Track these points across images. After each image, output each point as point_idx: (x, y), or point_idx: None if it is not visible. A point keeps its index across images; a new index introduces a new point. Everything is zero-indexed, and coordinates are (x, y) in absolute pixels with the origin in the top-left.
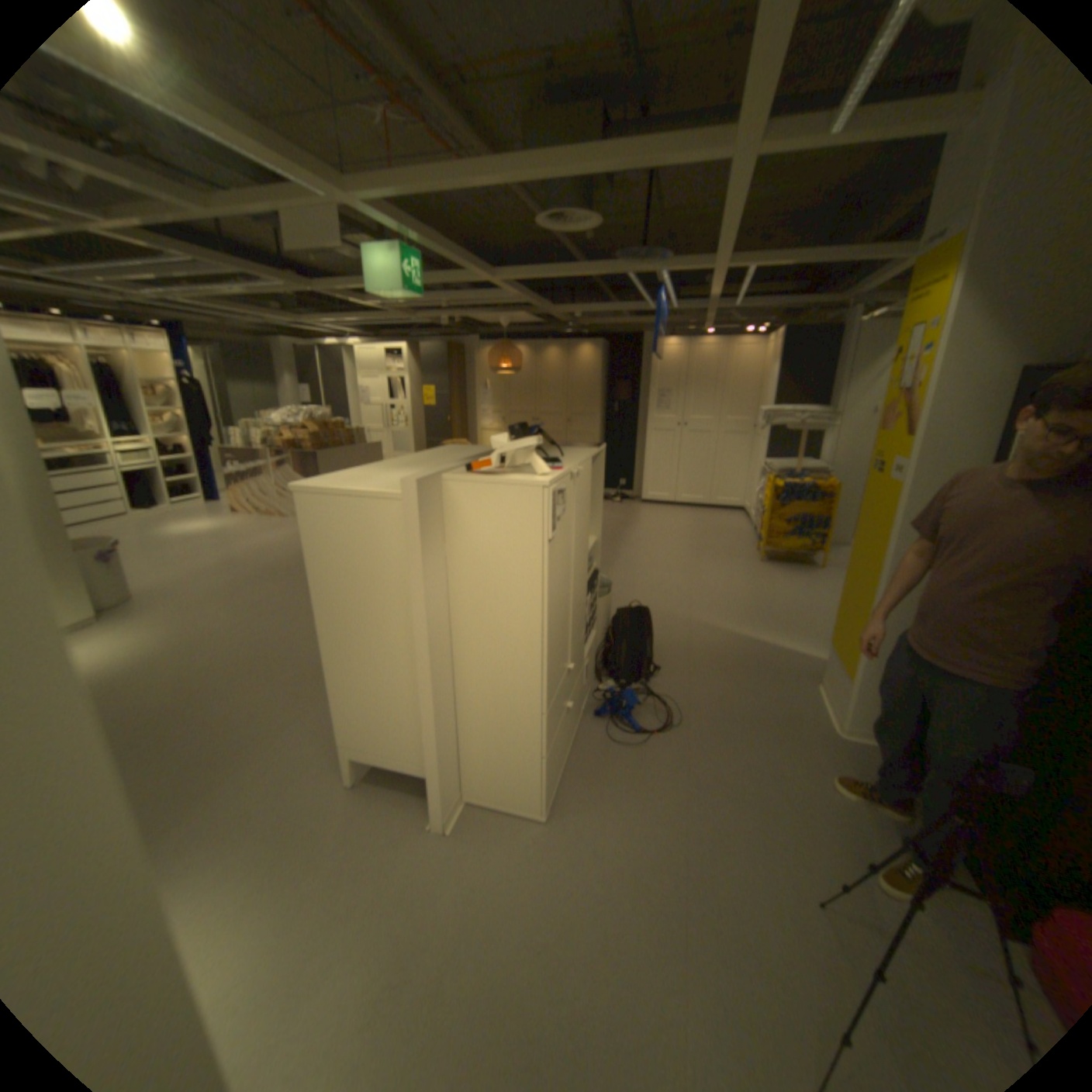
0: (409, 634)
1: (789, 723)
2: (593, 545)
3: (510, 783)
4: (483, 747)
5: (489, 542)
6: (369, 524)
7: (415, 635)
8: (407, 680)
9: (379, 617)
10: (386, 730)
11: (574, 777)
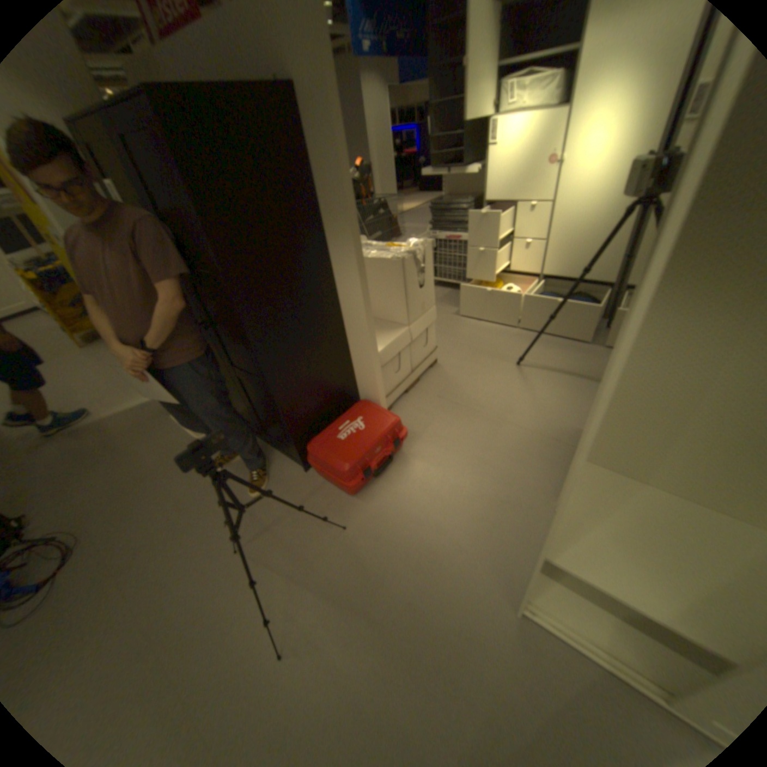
0: None
1: (162, 458)
2: None
3: None
4: None
5: None
6: None
7: None
8: None
9: None
10: None
11: None
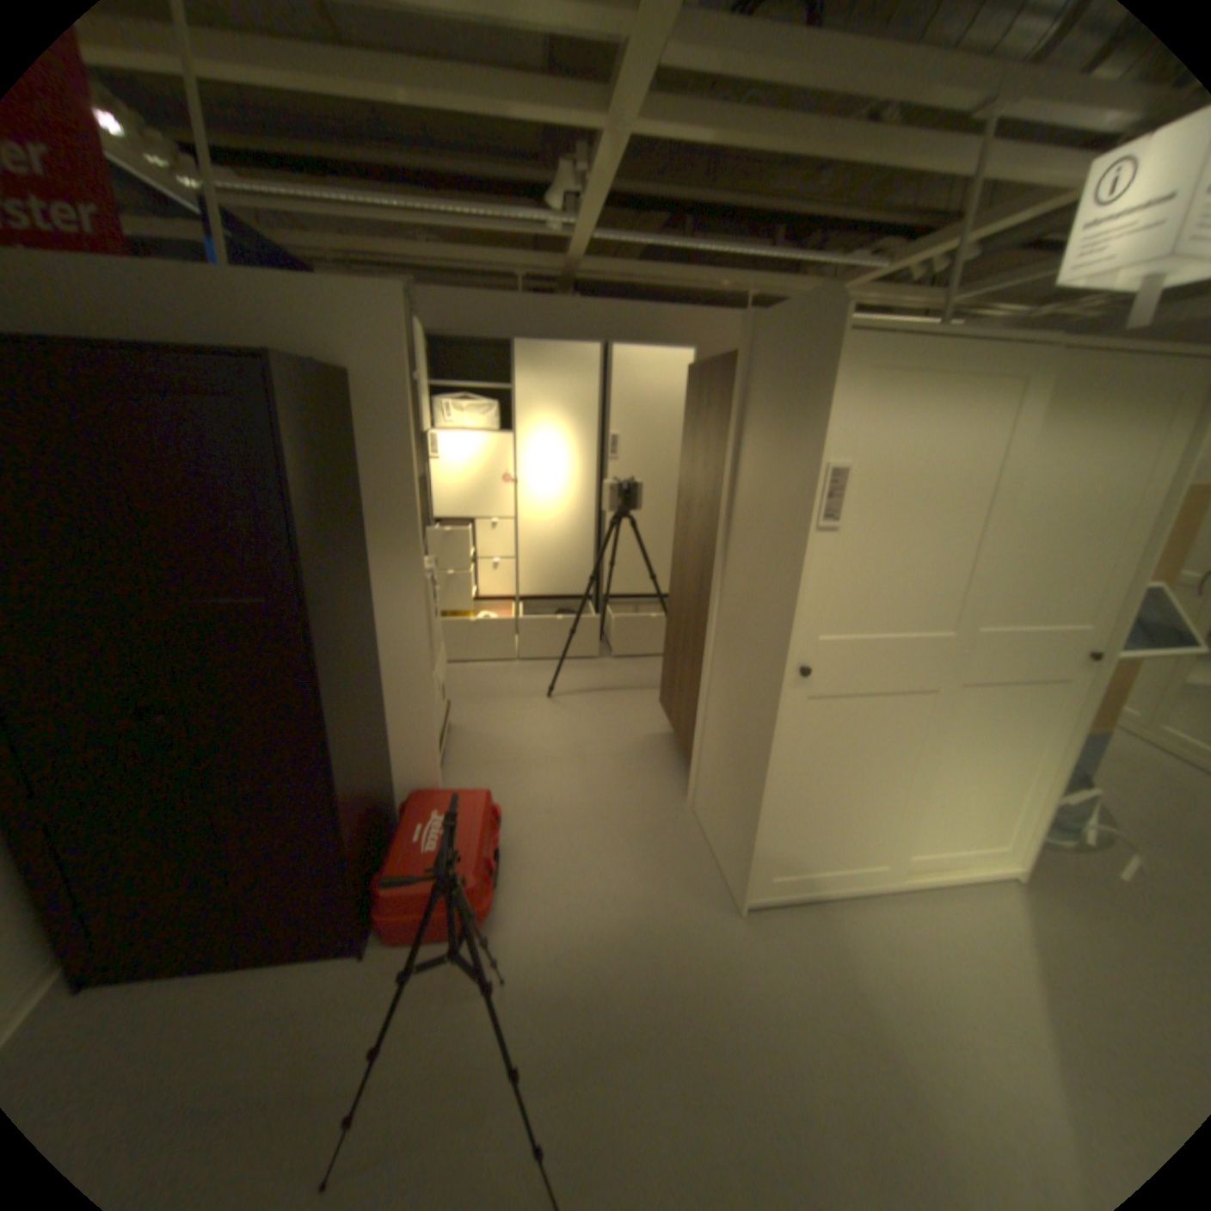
0: None
1: None
2: None
3: None
4: None
5: None
6: None
7: None
8: None
9: None
10: None
11: None
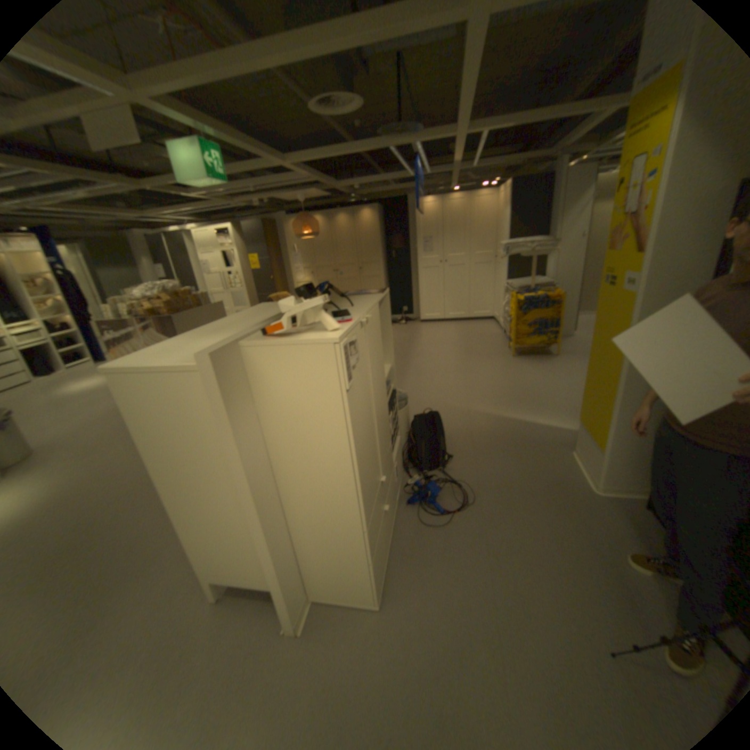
0: (236, 484)
1: (556, 487)
2: (389, 371)
3: (345, 586)
4: (318, 561)
5: (293, 397)
6: (180, 394)
7: (238, 489)
8: (242, 521)
9: (207, 472)
10: (233, 559)
11: (397, 562)
